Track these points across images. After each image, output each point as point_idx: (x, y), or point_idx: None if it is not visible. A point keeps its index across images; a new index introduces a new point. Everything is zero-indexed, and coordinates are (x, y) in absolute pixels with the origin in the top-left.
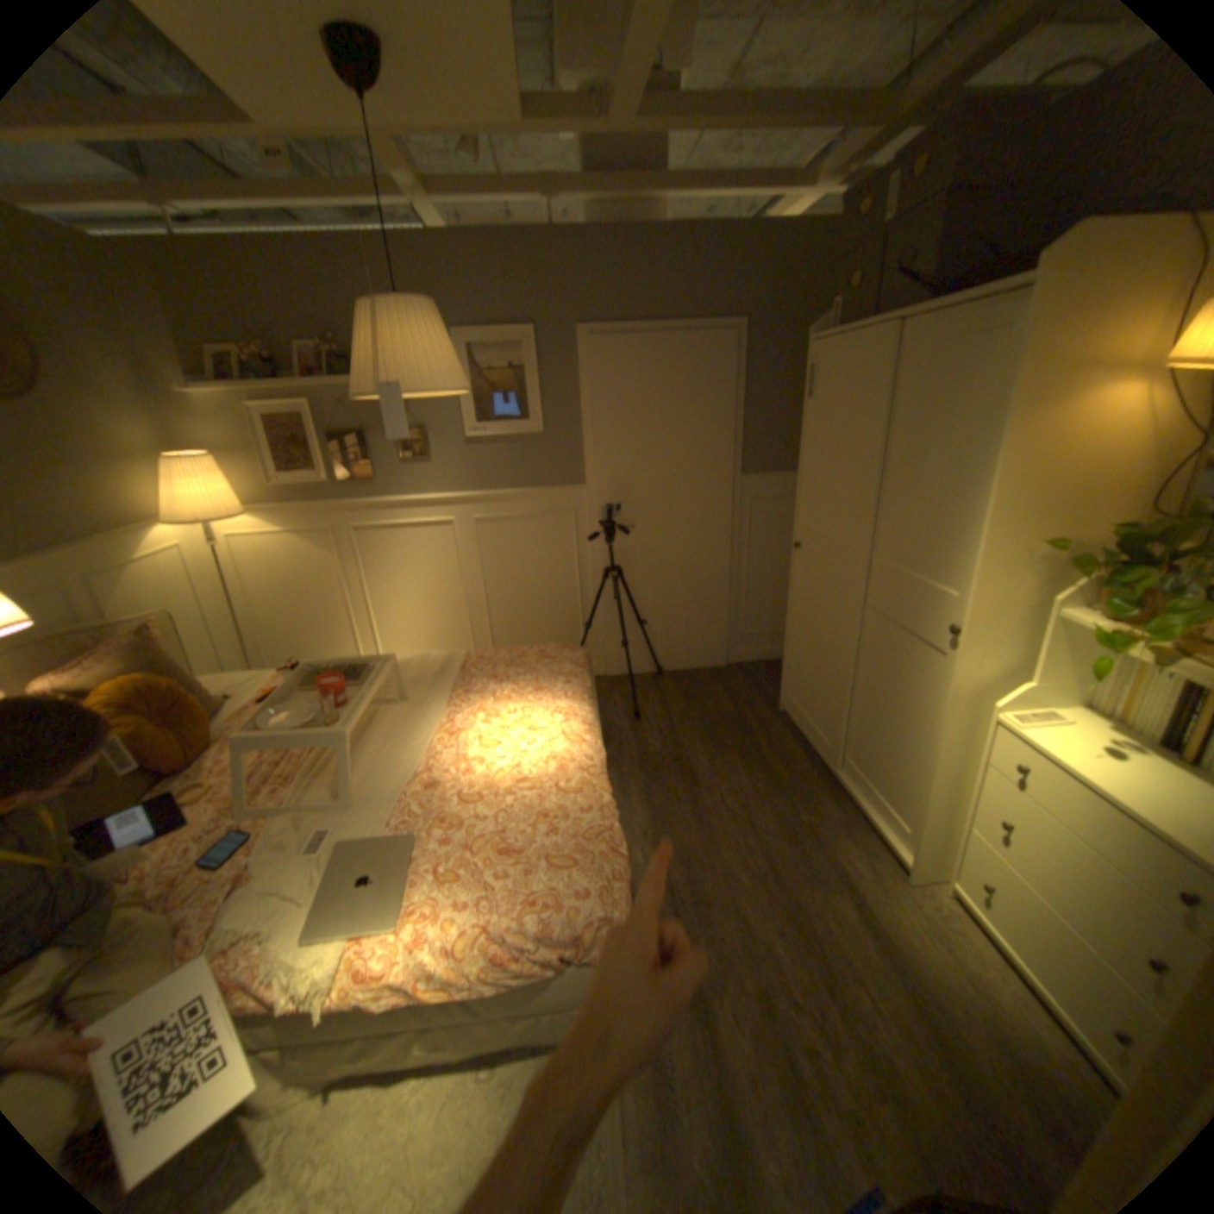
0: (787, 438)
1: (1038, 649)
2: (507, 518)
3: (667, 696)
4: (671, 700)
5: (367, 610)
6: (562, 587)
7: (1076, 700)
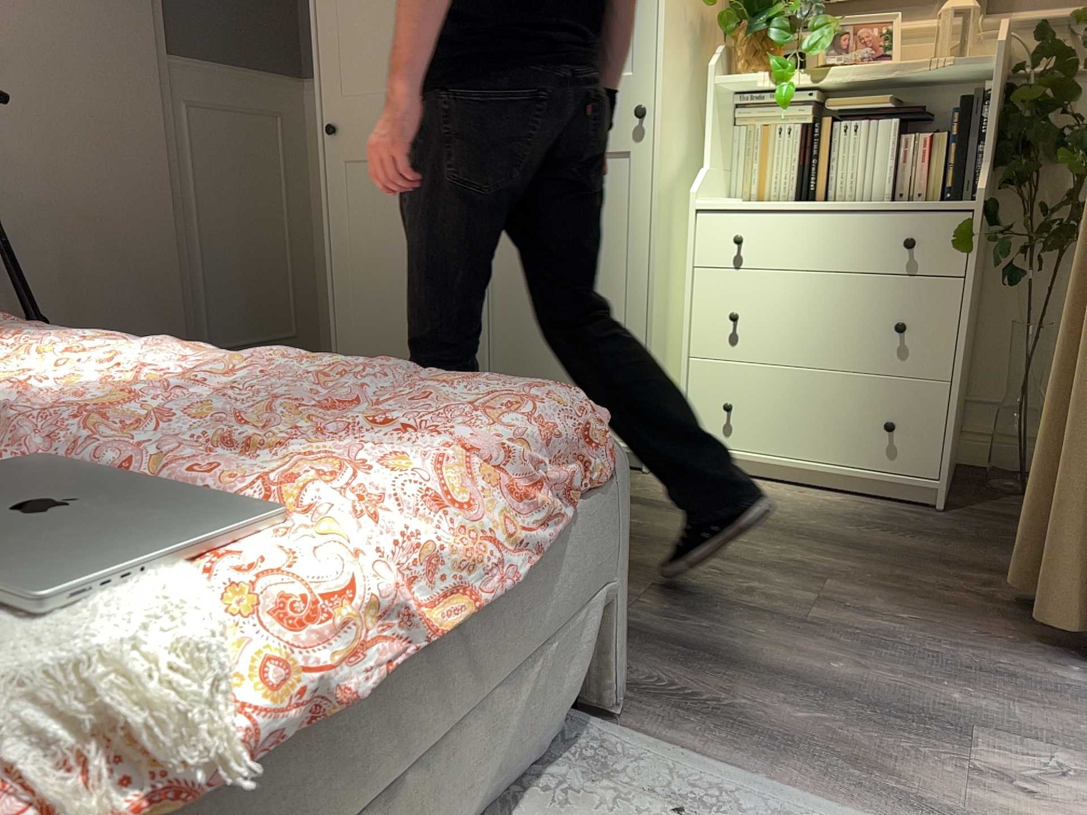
0: (227, 8)
1: (693, 135)
2: None
3: None
4: None
5: None
6: None
7: (723, 192)
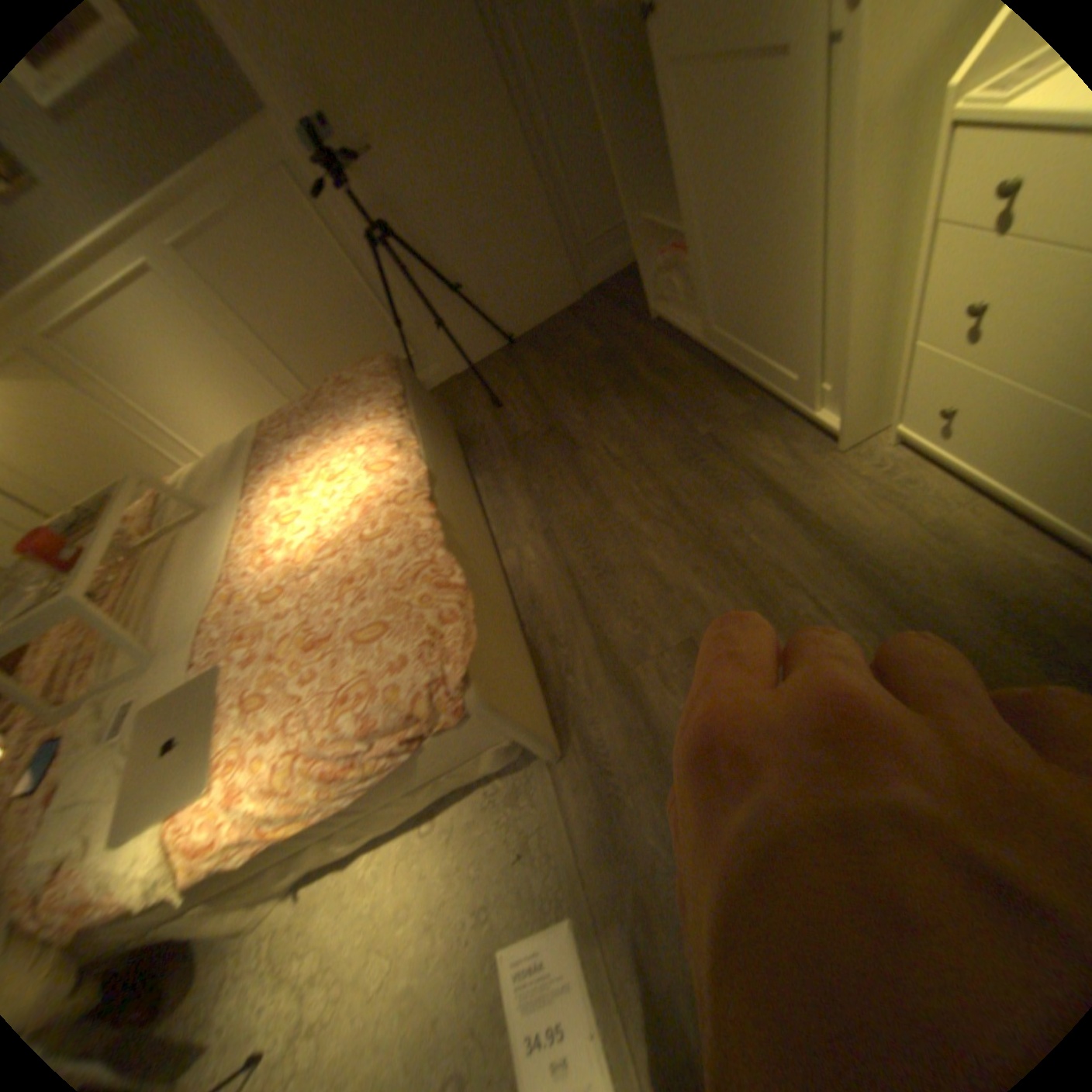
0: None
1: None
2: (207, 219)
3: (525, 363)
4: (530, 365)
5: (157, 424)
6: (342, 287)
7: None
